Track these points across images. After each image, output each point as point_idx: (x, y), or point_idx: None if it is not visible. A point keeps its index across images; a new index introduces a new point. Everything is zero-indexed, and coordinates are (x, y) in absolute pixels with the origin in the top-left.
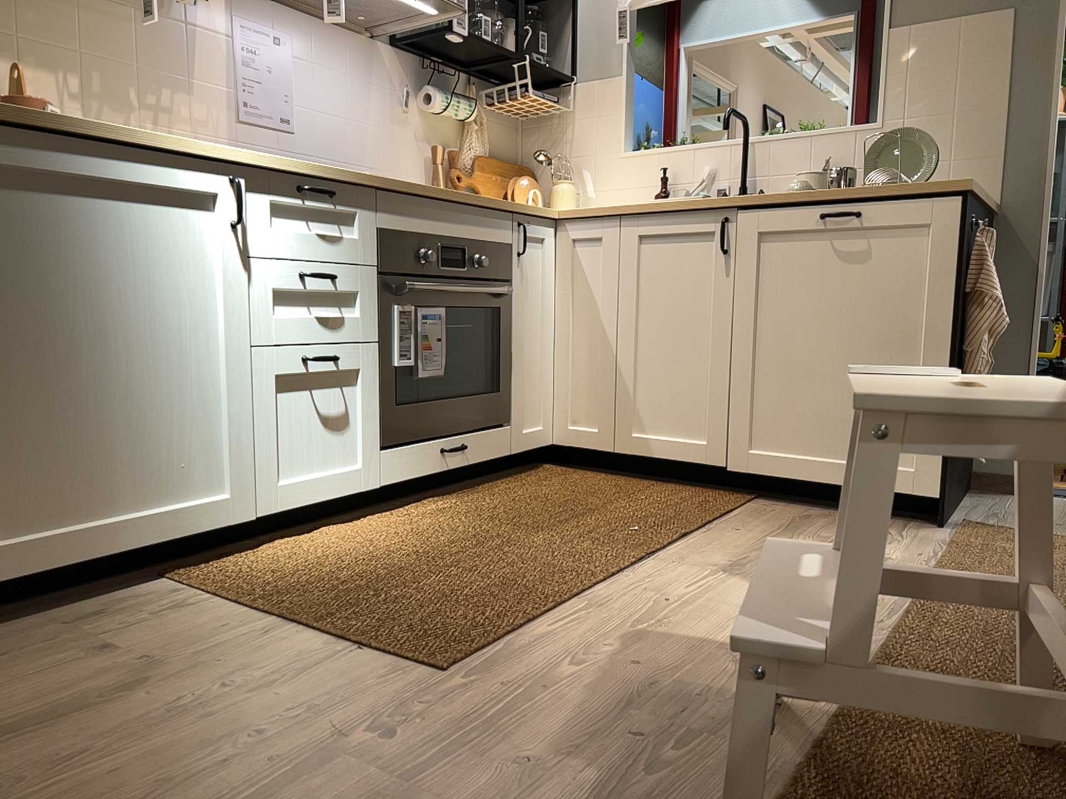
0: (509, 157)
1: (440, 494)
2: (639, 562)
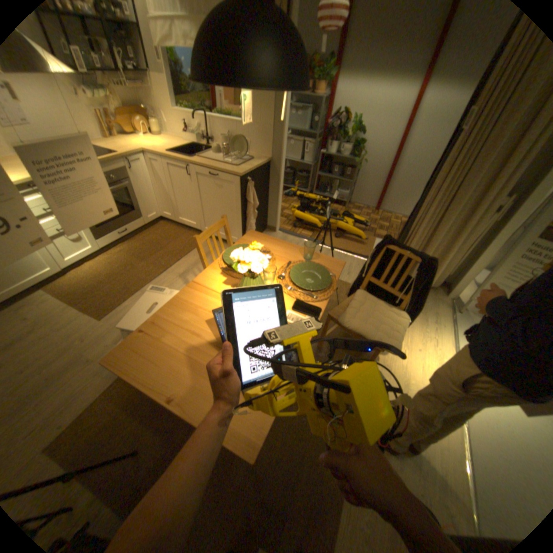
0: (134, 100)
1: (125, 240)
2: (161, 273)
